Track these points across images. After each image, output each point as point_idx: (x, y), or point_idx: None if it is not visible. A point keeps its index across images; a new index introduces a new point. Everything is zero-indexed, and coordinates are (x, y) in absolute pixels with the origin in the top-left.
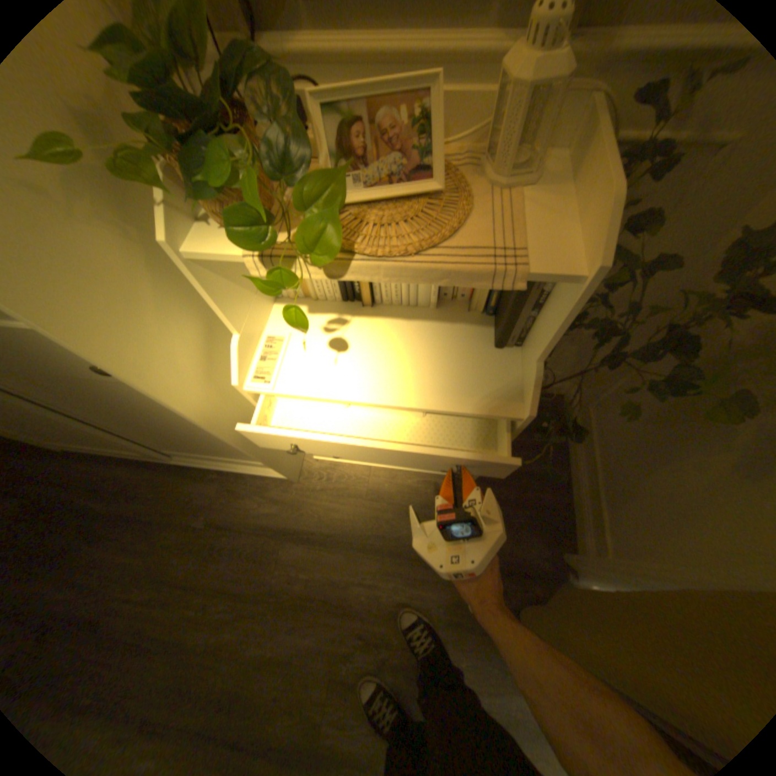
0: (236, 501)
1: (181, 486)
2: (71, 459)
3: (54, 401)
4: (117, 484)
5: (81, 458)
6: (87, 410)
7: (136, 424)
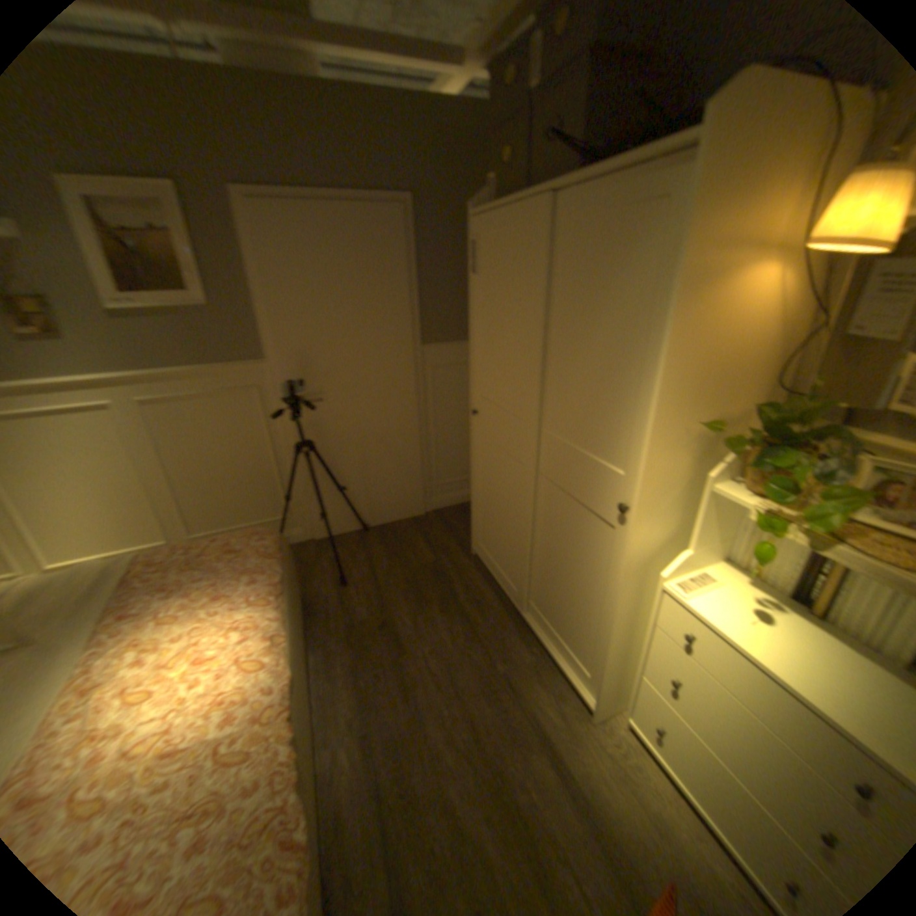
0: (535, 683)
1: (511, 635)
2: (472, 562)
3: (543, 517)
4: (480, 596)
5: (477, 566)
6: (549, 533)
7: (557, 562)
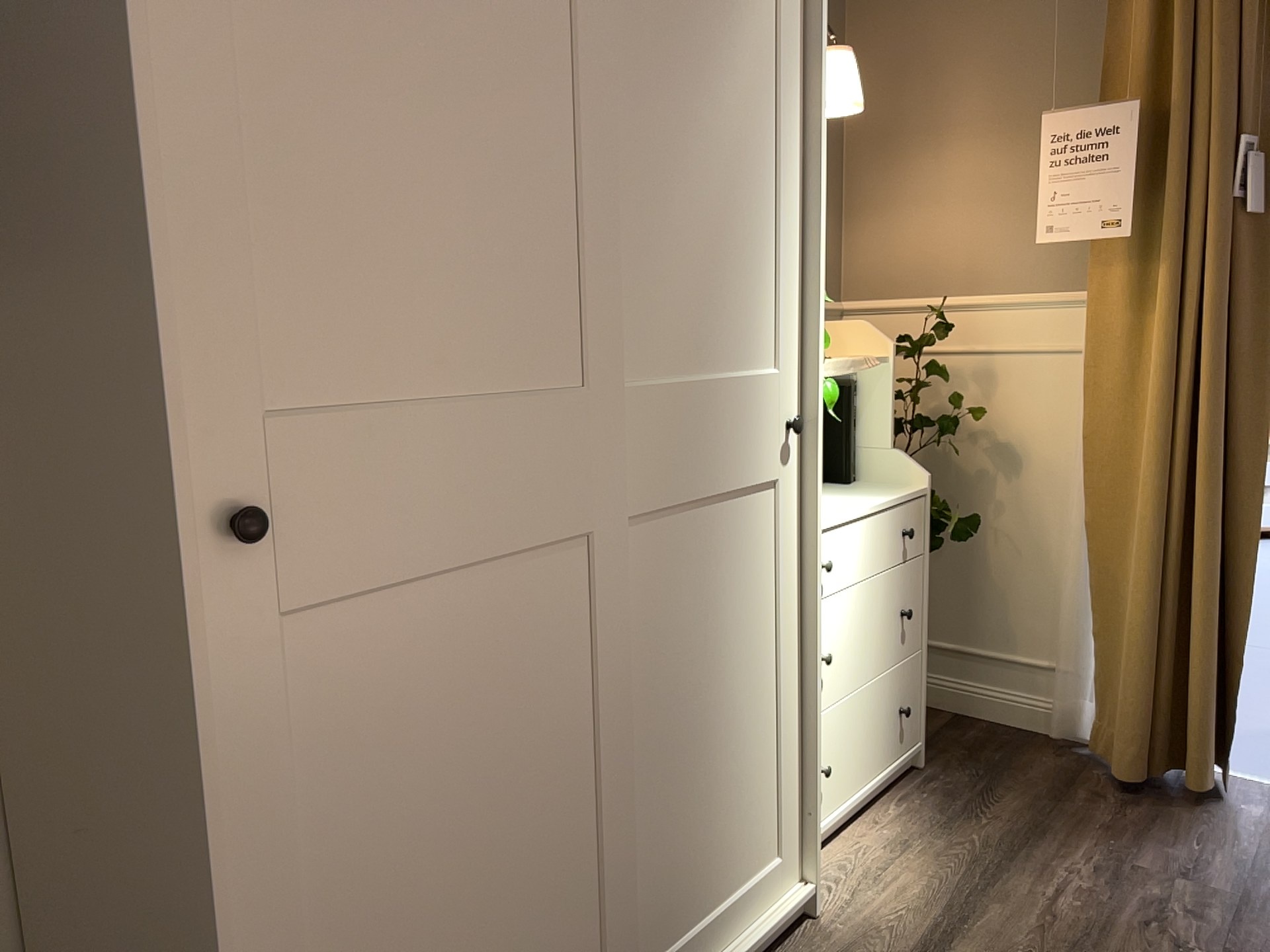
0: None
1: None
2: None
3: (645, 628)
4: None
5: None
6: (664, 649)
7: (690, 693)
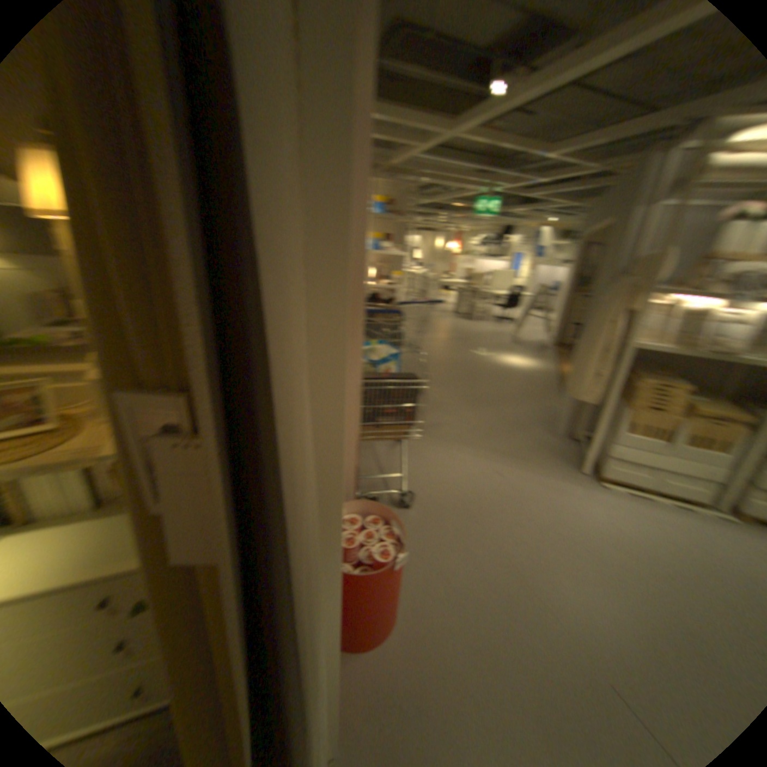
0: None
1: None
2: None
3: None
4: None
5: None
6: None
7: None
